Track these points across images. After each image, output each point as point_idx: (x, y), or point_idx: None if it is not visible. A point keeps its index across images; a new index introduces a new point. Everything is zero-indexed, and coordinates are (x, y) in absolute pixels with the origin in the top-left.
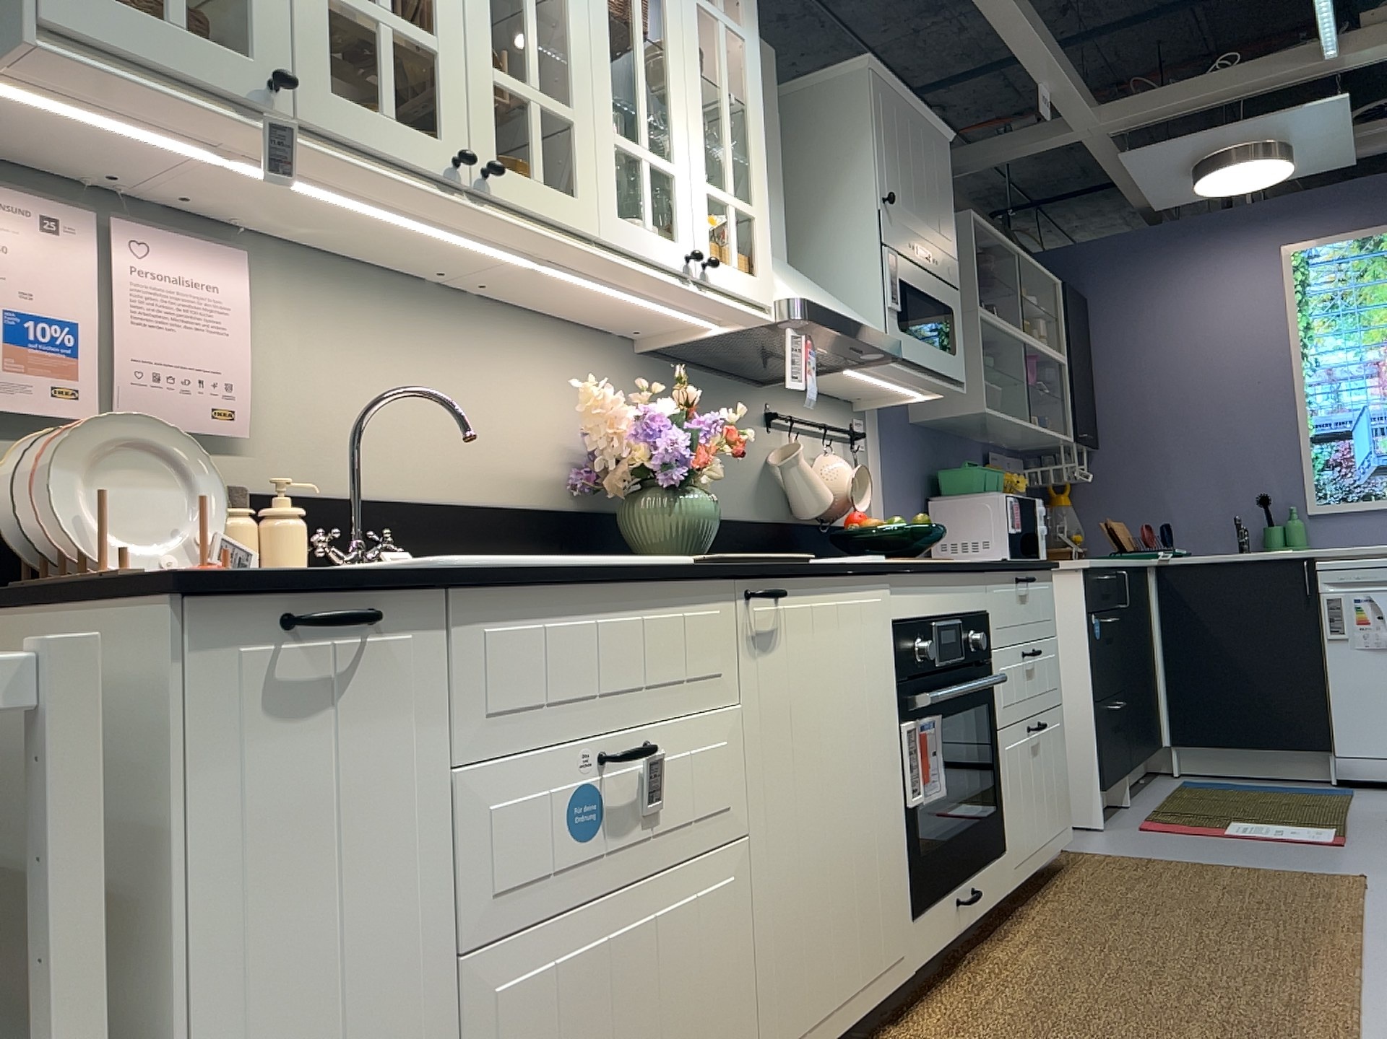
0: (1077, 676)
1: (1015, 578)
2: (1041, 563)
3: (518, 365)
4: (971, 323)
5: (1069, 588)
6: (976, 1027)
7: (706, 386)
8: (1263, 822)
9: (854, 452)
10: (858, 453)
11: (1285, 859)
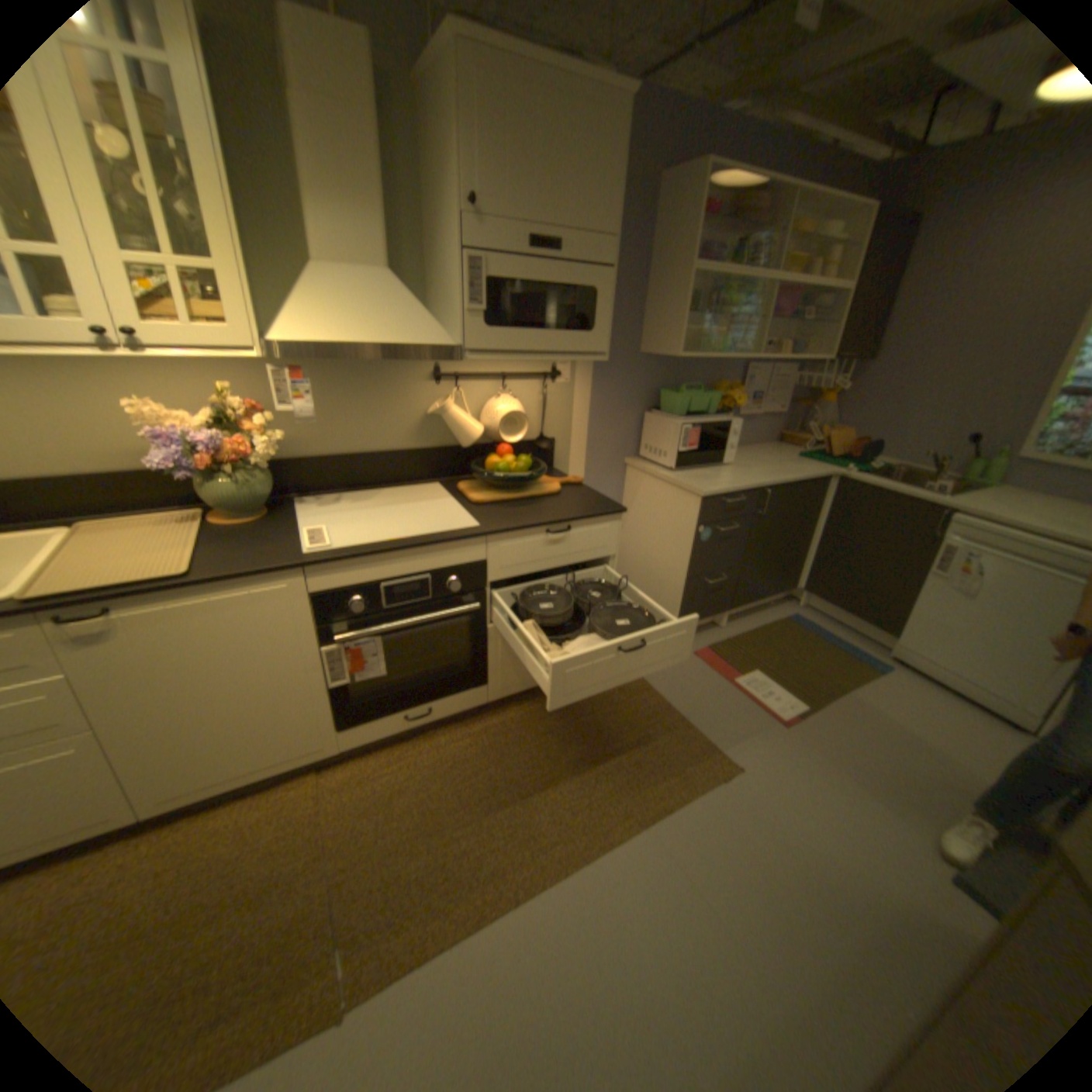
0: (681, 559)
1: (539, 531)
2: (588, 515)
3: (121, 378)
4: (699, 270)
5: (691, 505)
6: (349, 792)
7: (350, 363)
8: (774, 680)
9: (548, 385)
10: (555, 385)
11: (725, 726)
